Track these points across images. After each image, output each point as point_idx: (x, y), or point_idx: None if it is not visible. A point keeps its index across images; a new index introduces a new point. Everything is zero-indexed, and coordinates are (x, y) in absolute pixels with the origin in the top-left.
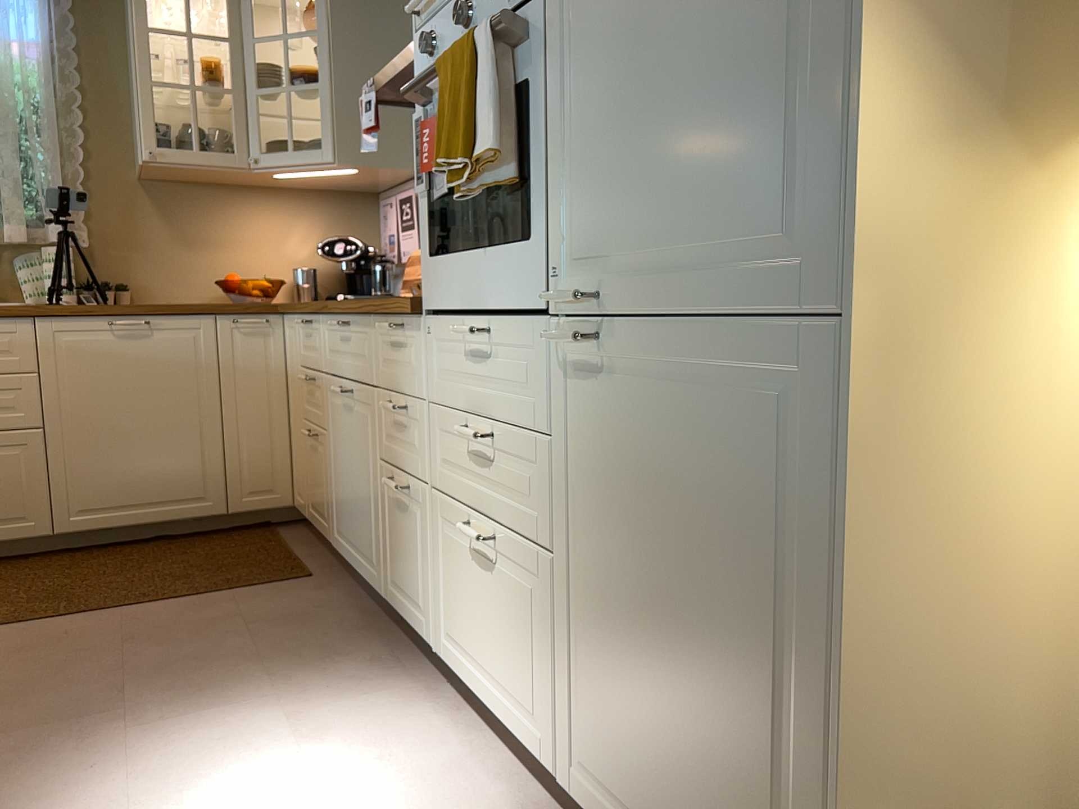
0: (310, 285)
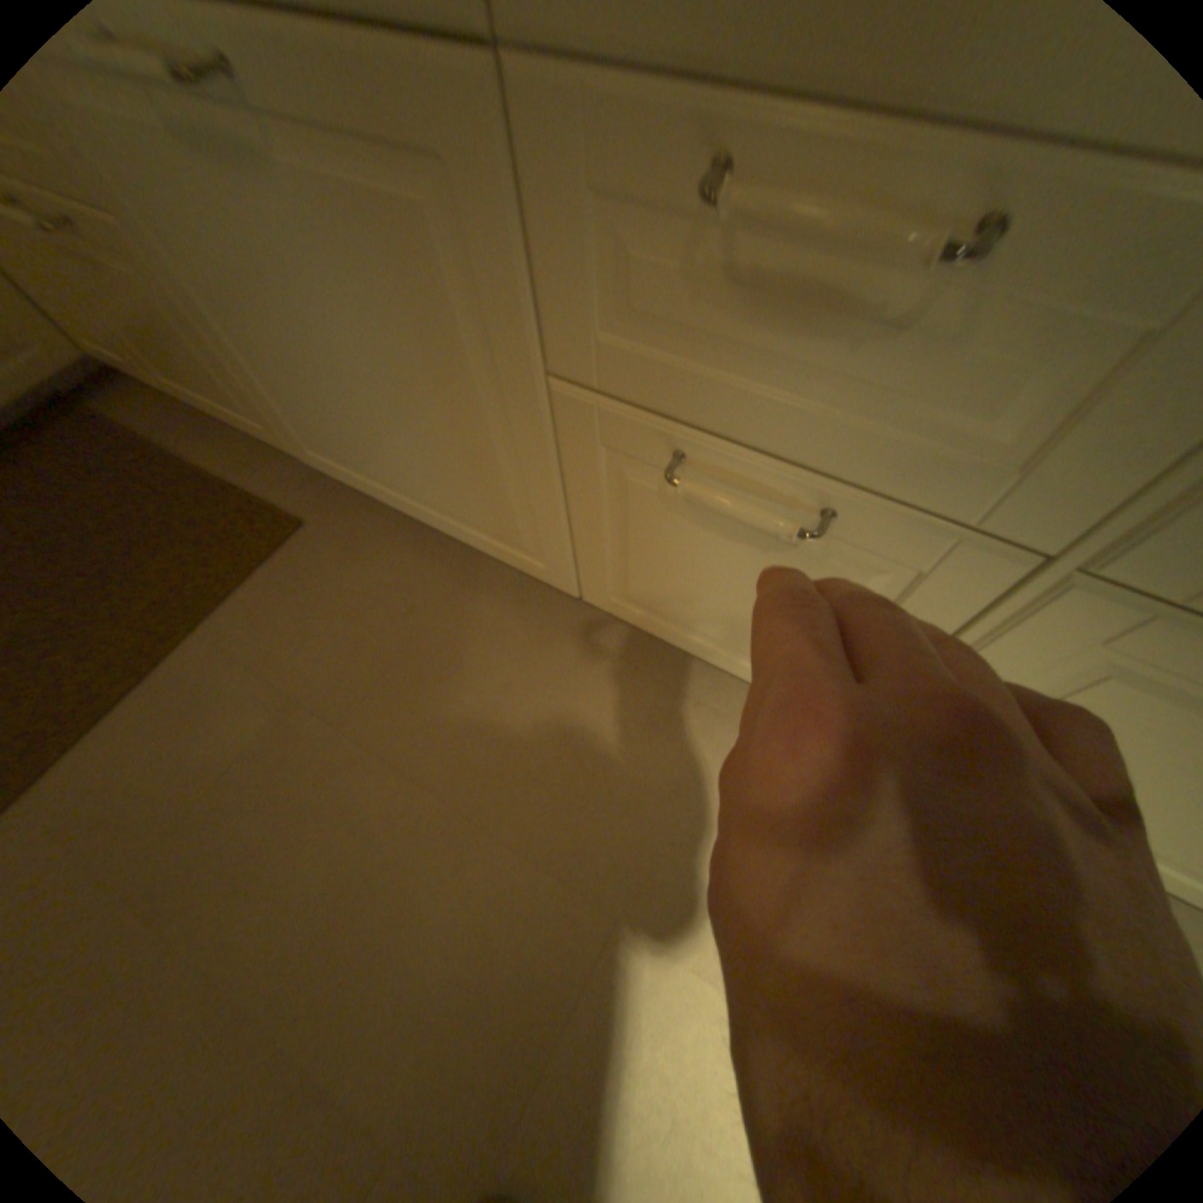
0: None
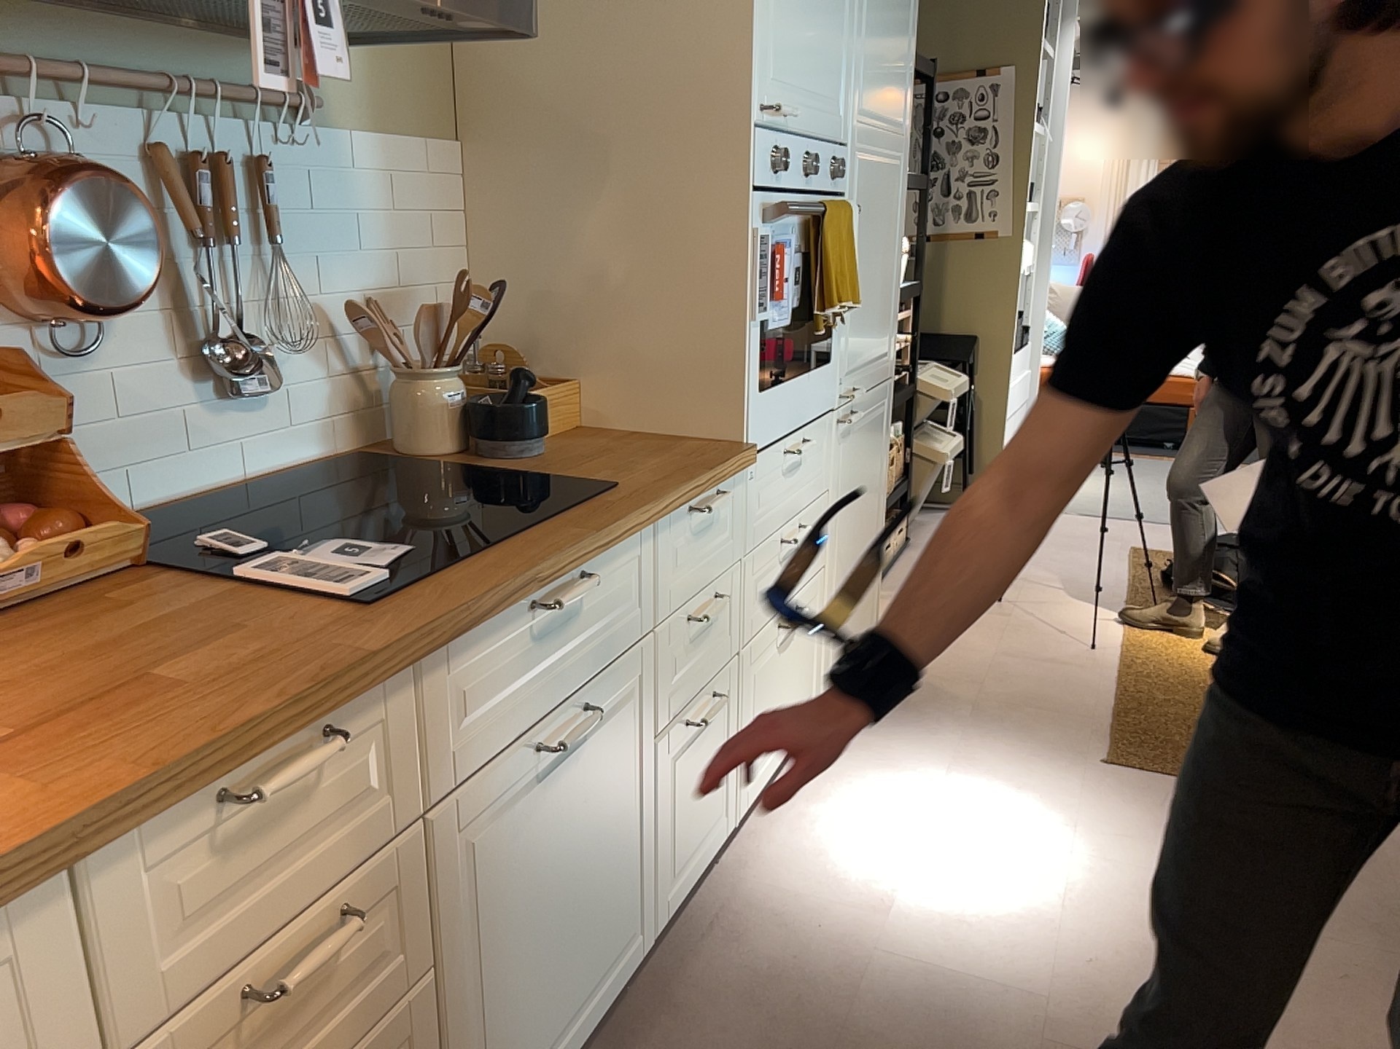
0: None
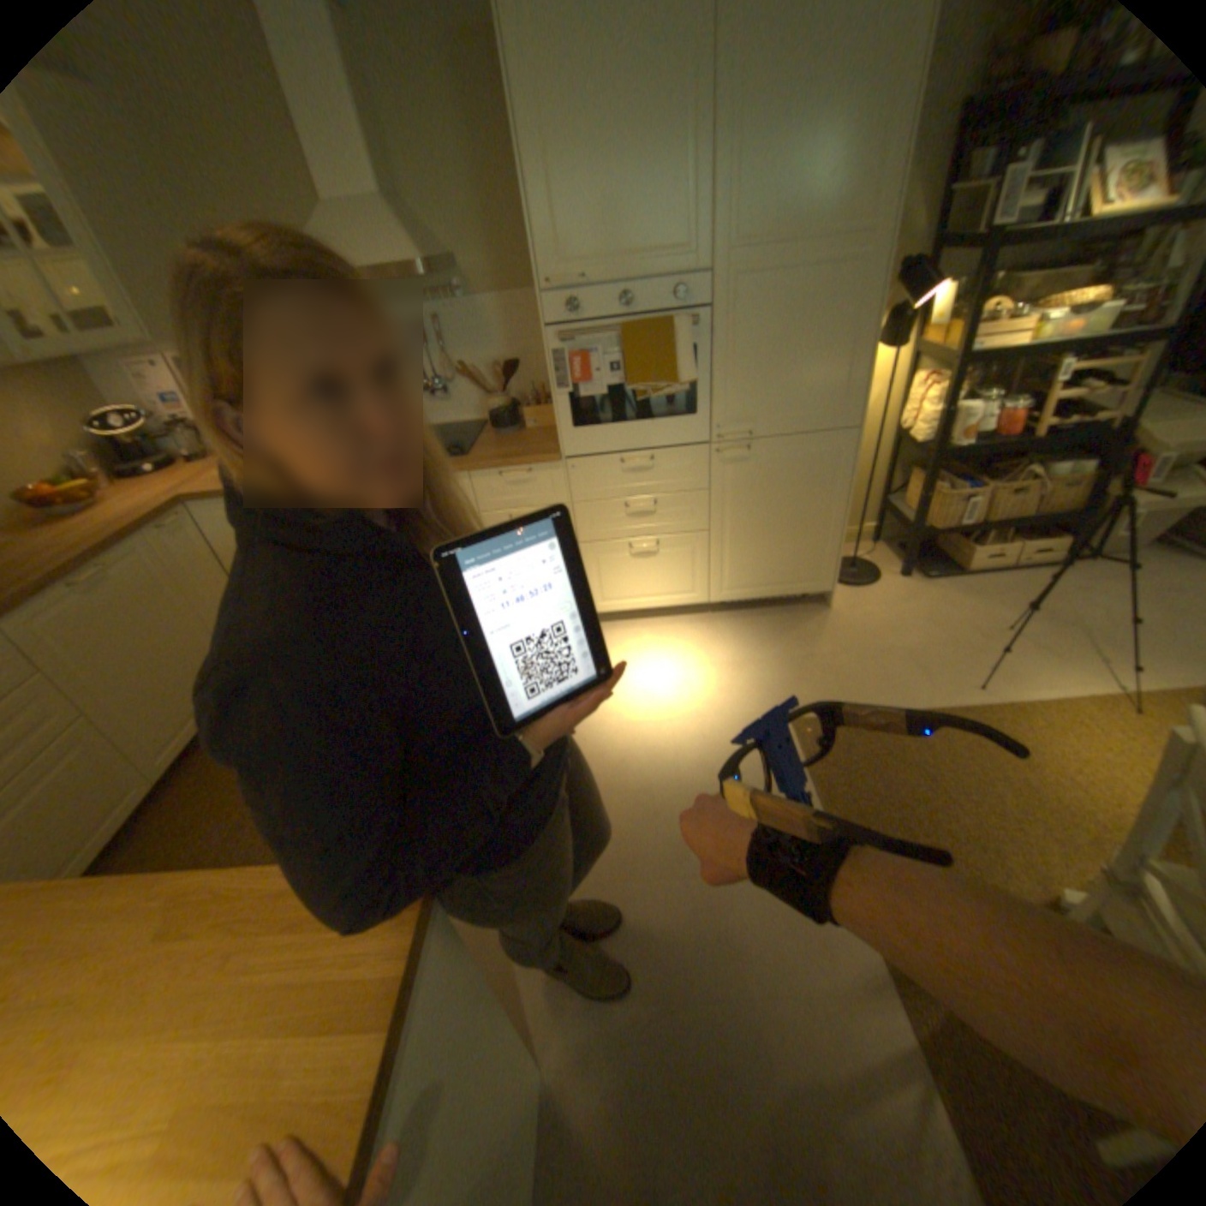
0: (99, 469)
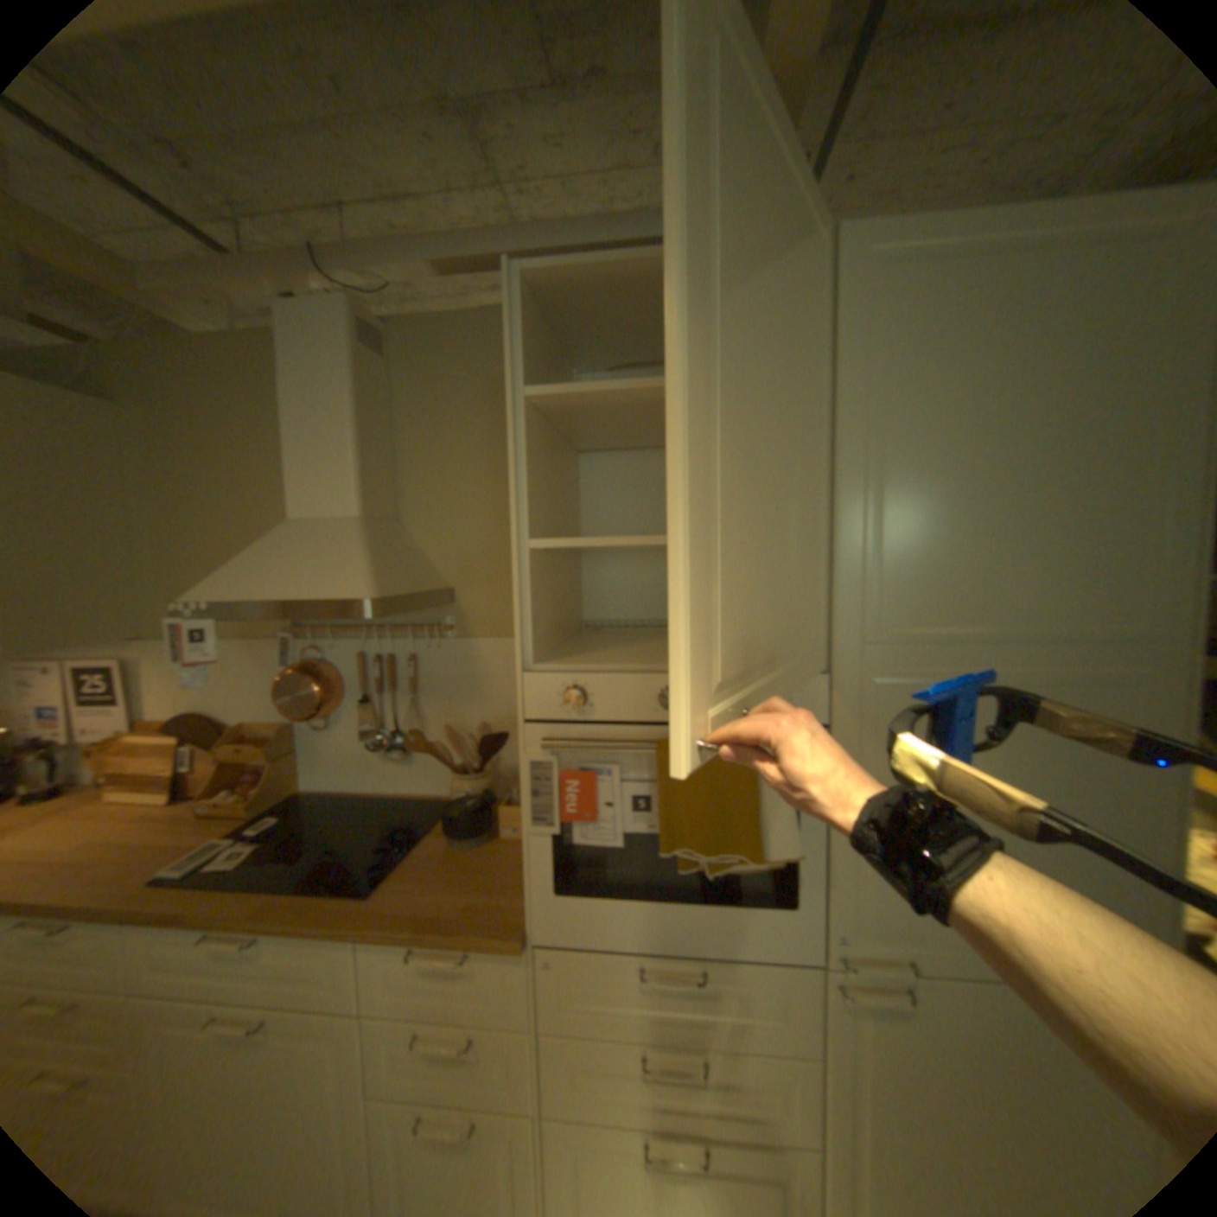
0: None
